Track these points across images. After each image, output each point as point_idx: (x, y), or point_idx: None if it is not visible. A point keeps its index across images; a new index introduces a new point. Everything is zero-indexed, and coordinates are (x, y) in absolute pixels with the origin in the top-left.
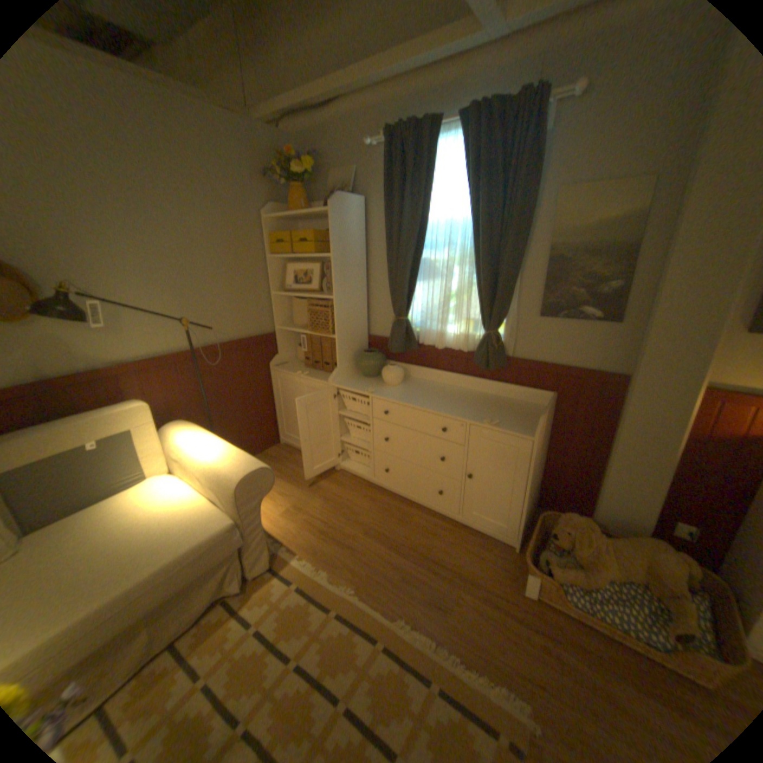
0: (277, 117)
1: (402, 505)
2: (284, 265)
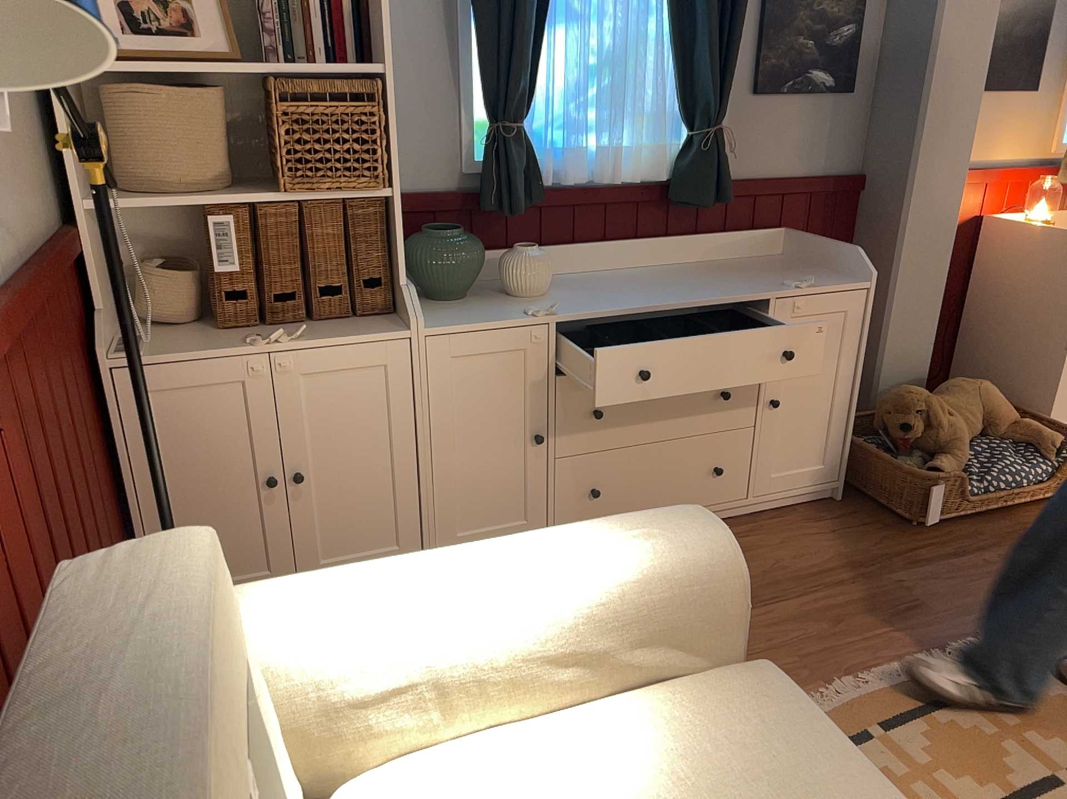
0: None
1: None
2: None
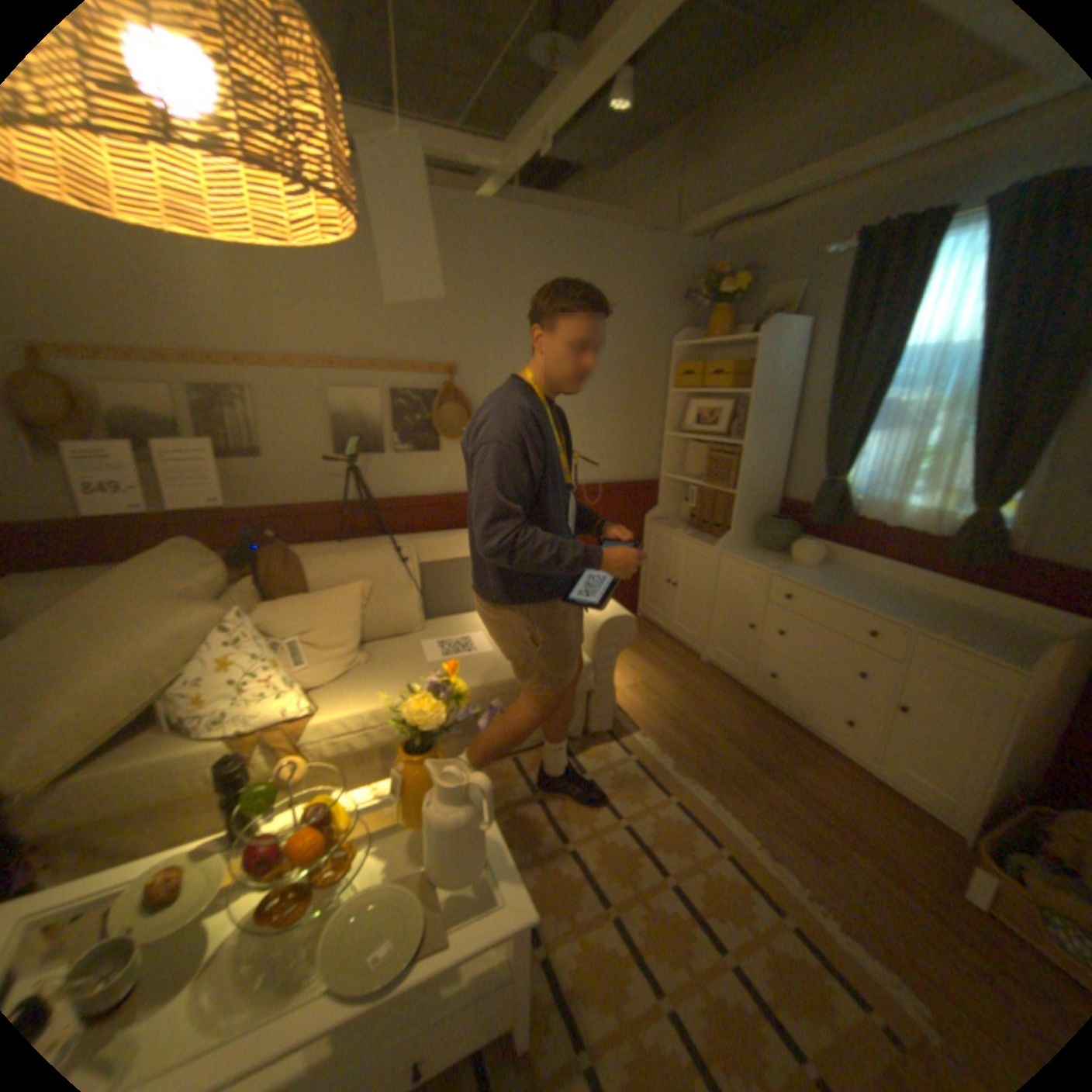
0: (713, 228)
1: (787, 728)
2: (687, 401)
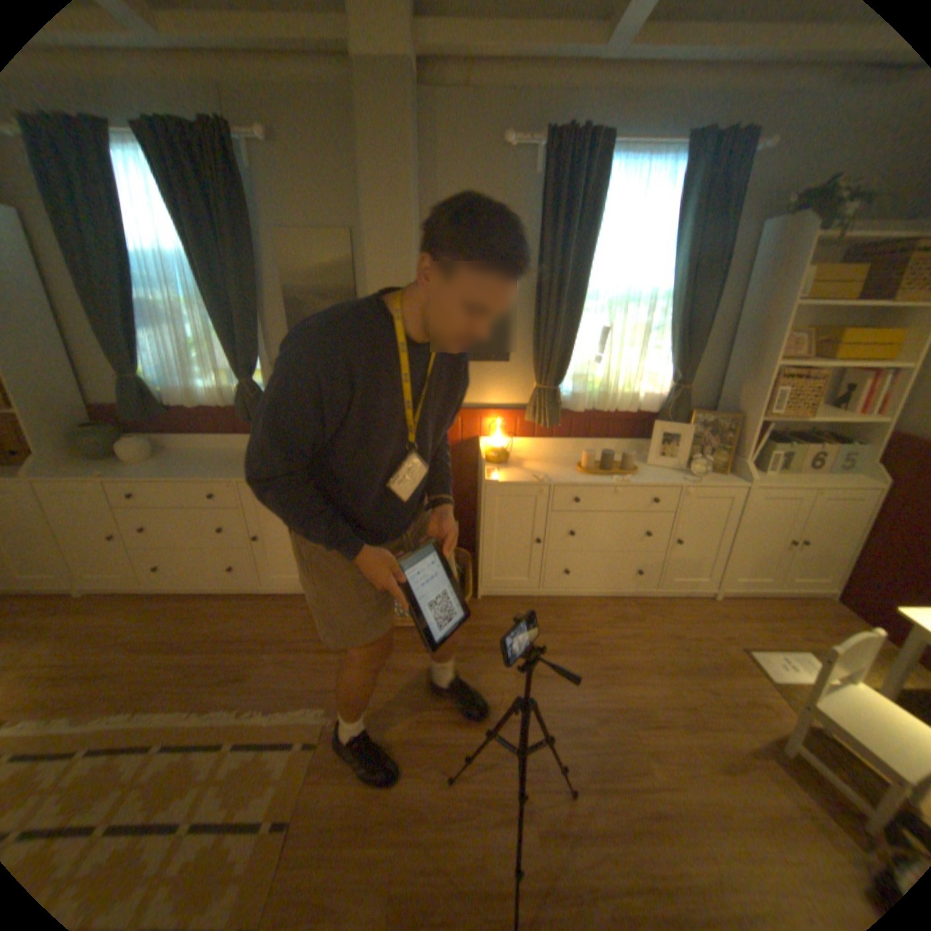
0: None
1: (186, 603)
2: None
